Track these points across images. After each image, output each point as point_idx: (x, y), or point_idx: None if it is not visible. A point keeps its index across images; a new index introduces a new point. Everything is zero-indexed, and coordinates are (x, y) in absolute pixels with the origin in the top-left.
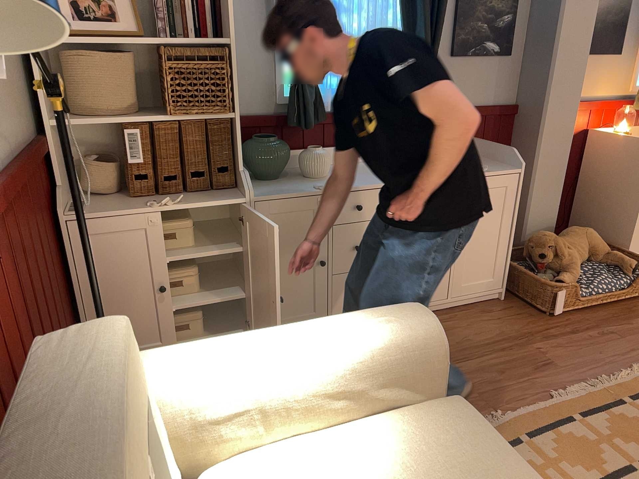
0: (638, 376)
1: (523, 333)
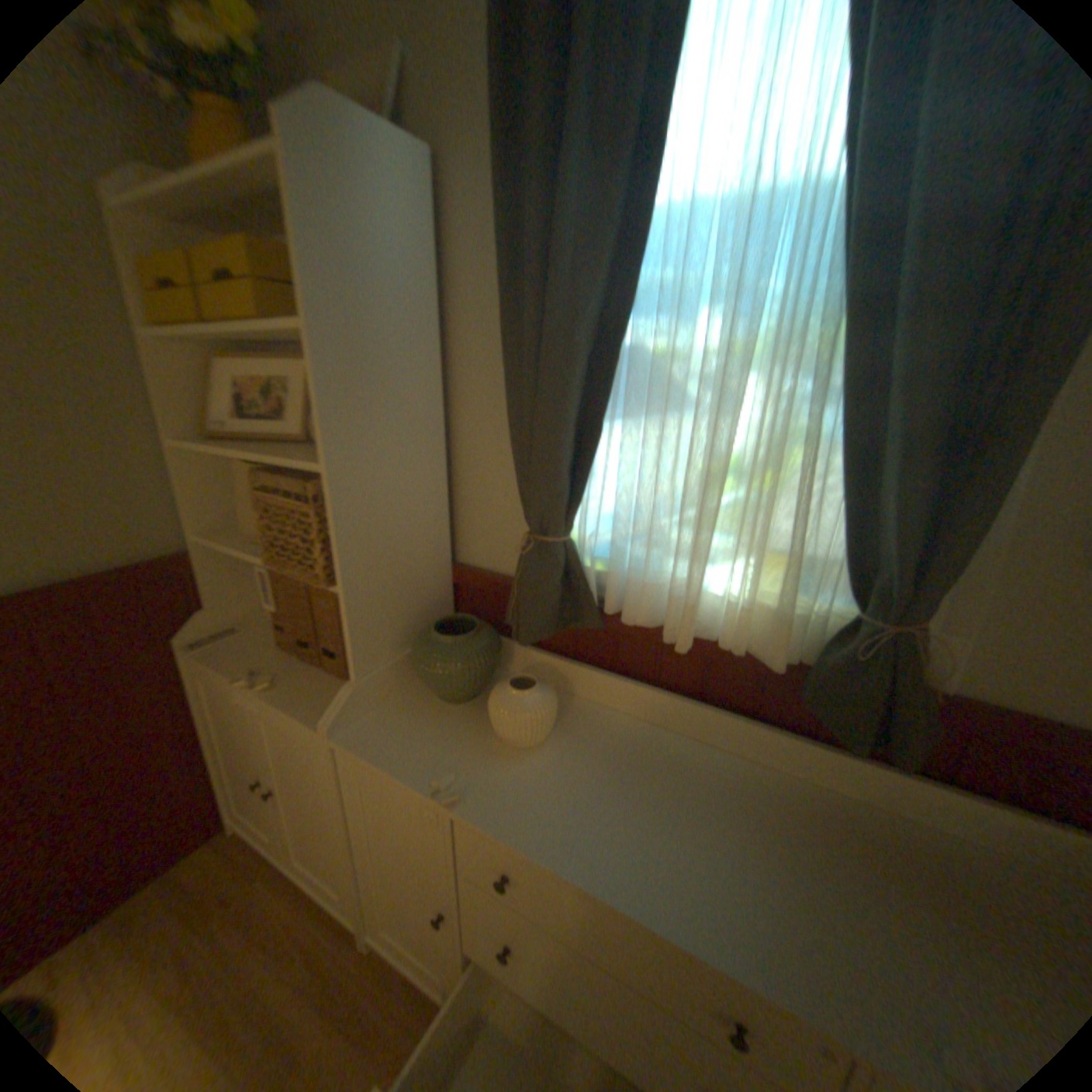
0: None
1: None
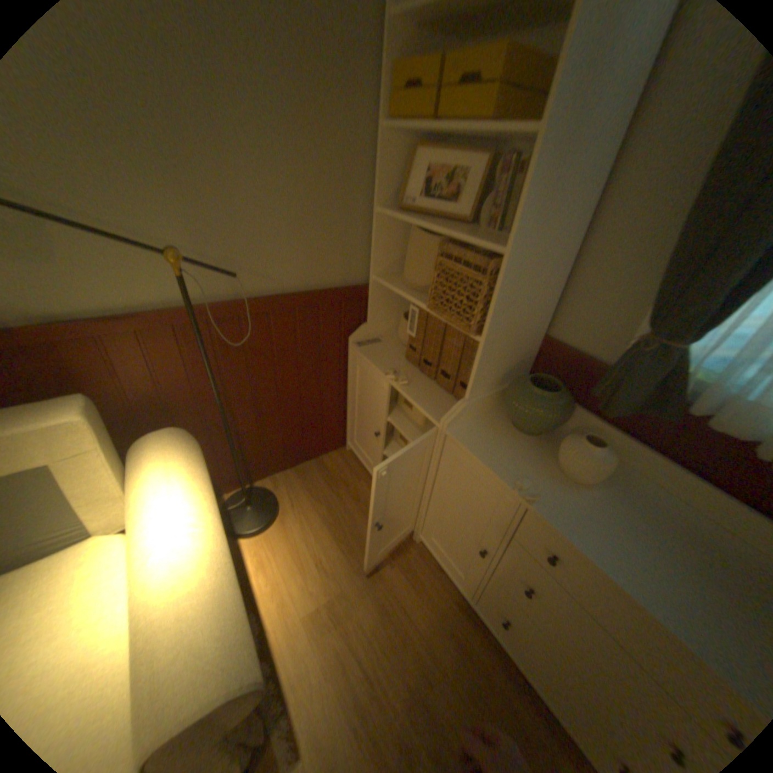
0: None
1: None
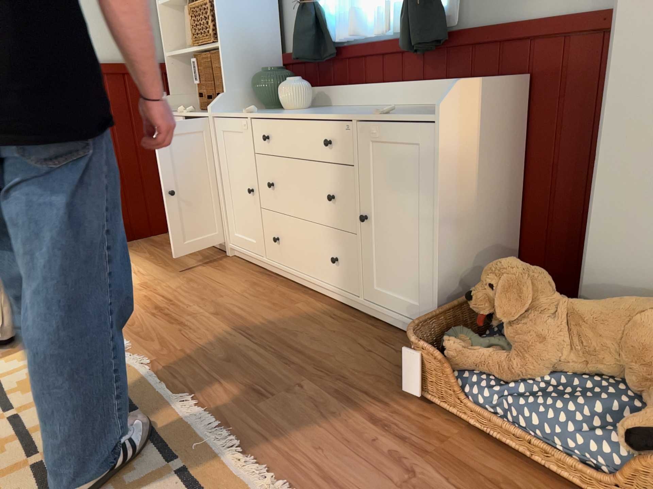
0: (250, 488)
1: (336, 372)
